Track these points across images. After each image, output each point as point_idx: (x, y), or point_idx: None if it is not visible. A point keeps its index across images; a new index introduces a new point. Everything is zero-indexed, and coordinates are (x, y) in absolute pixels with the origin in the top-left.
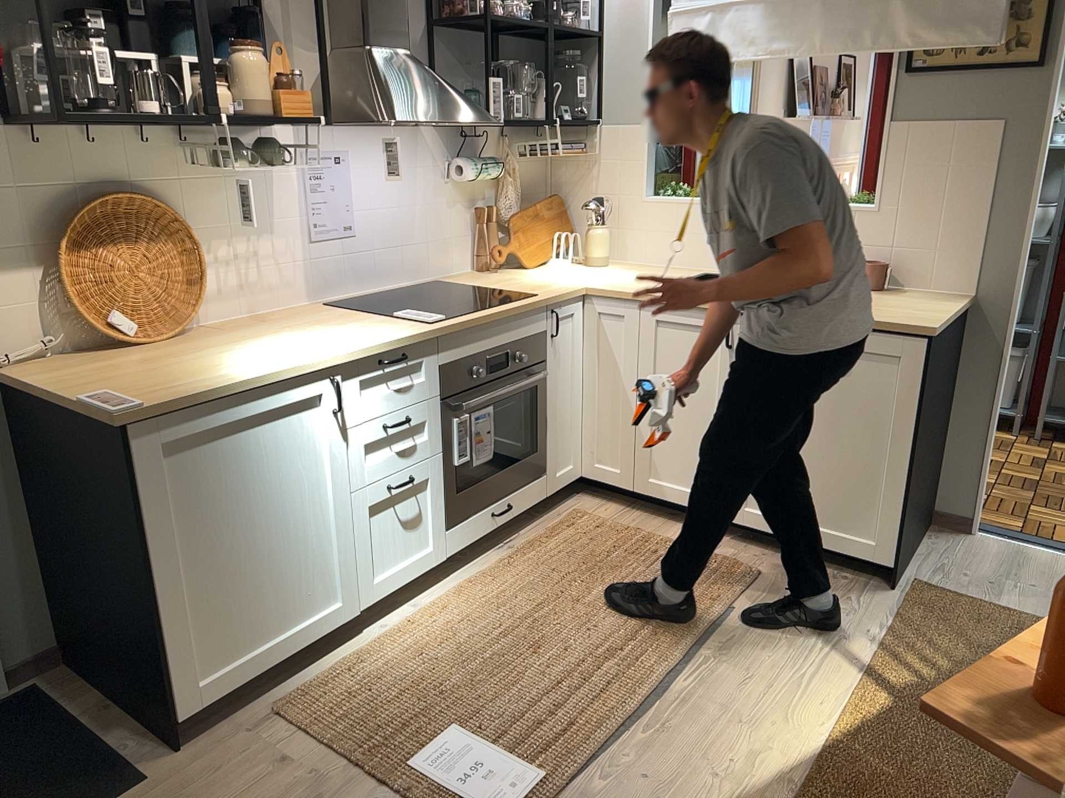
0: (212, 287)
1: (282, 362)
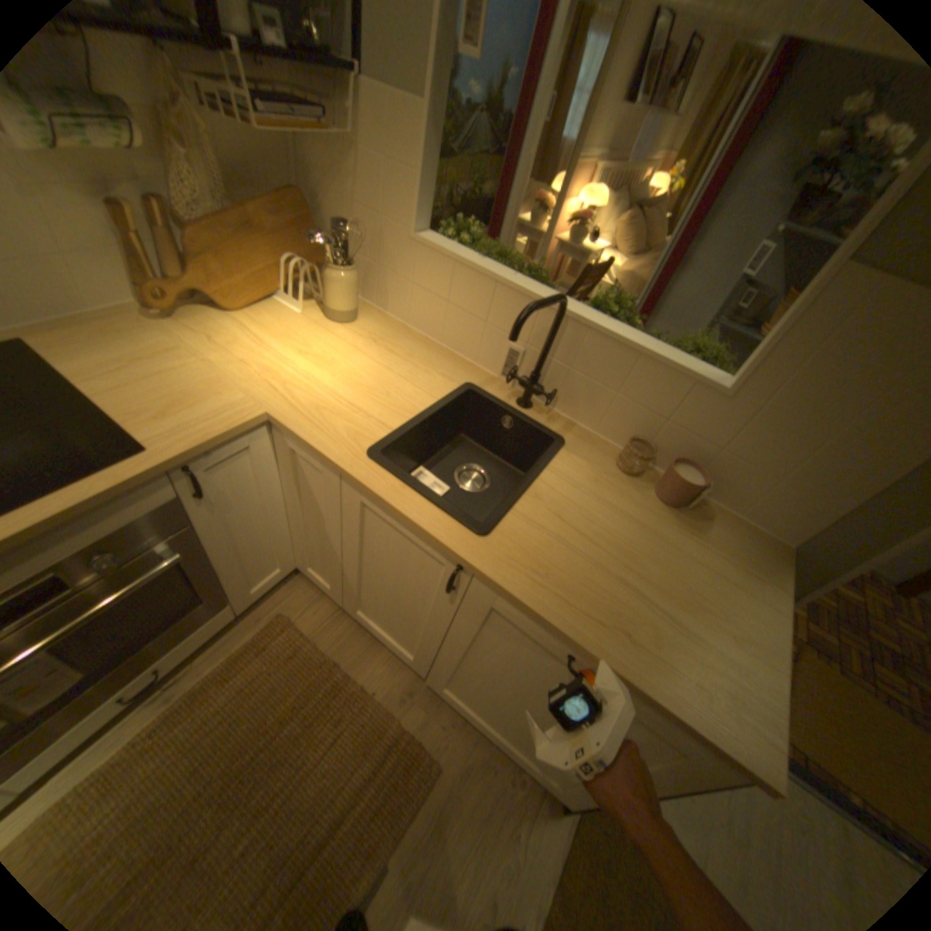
0: None
1: None
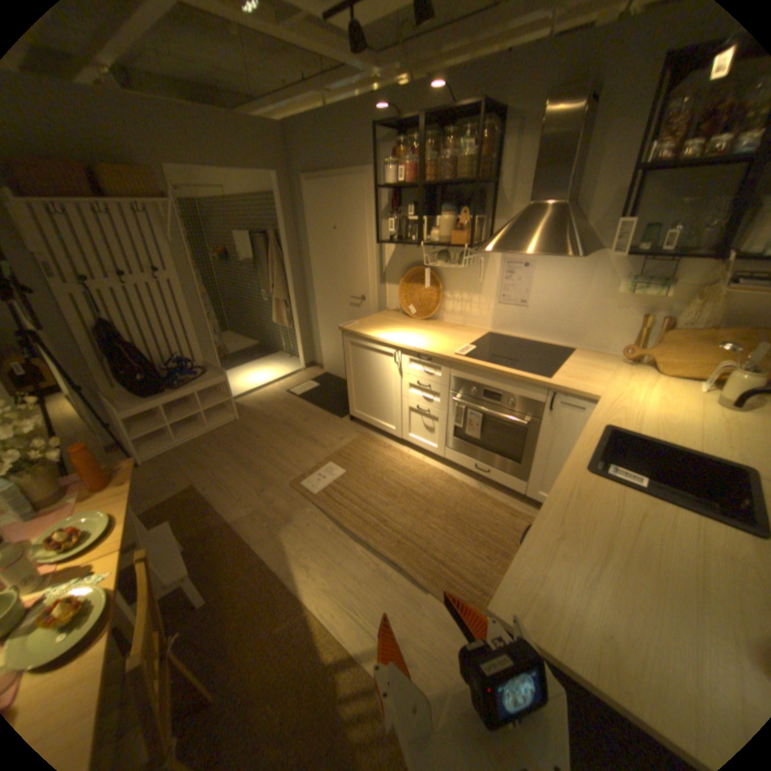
0: (449, 308)
1: (387, 337)
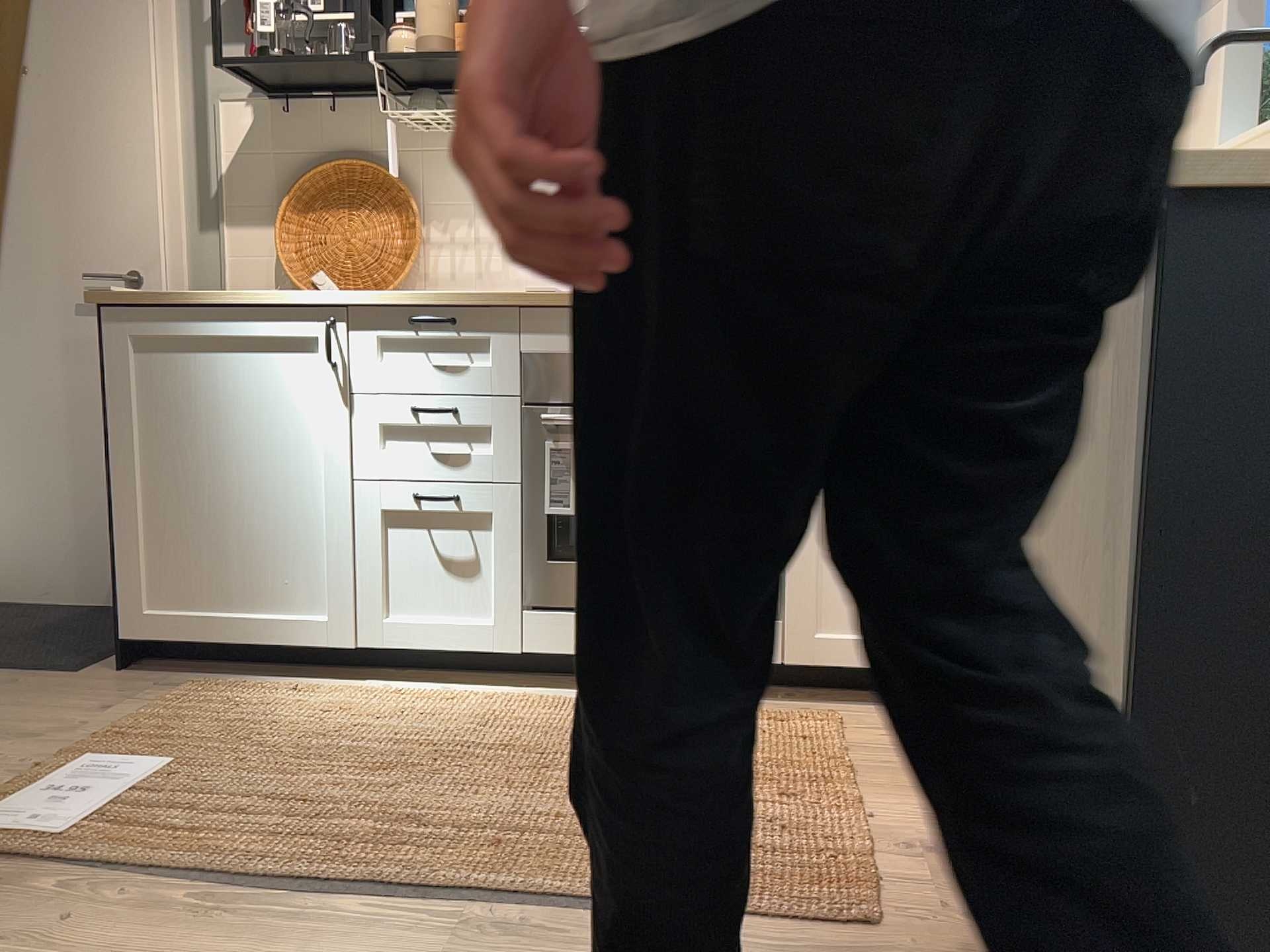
0: (442, 269)
1: (290, 294)
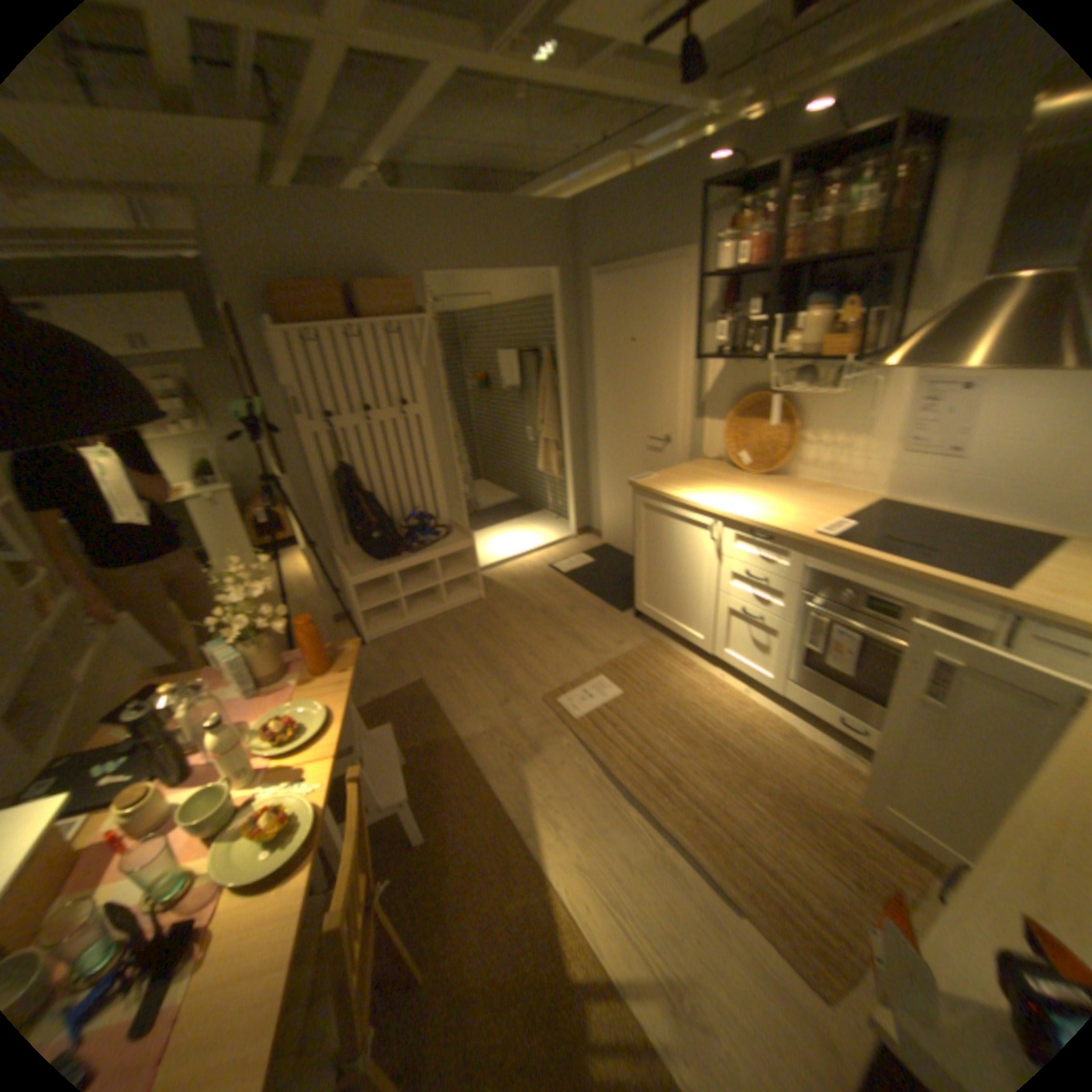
0: (812, 457)
1: (703, 499)
